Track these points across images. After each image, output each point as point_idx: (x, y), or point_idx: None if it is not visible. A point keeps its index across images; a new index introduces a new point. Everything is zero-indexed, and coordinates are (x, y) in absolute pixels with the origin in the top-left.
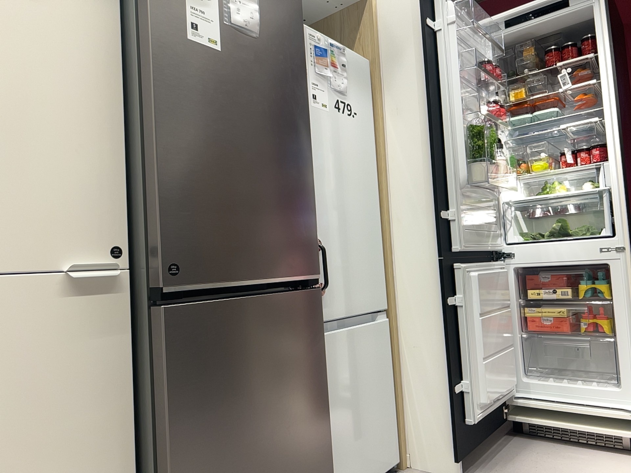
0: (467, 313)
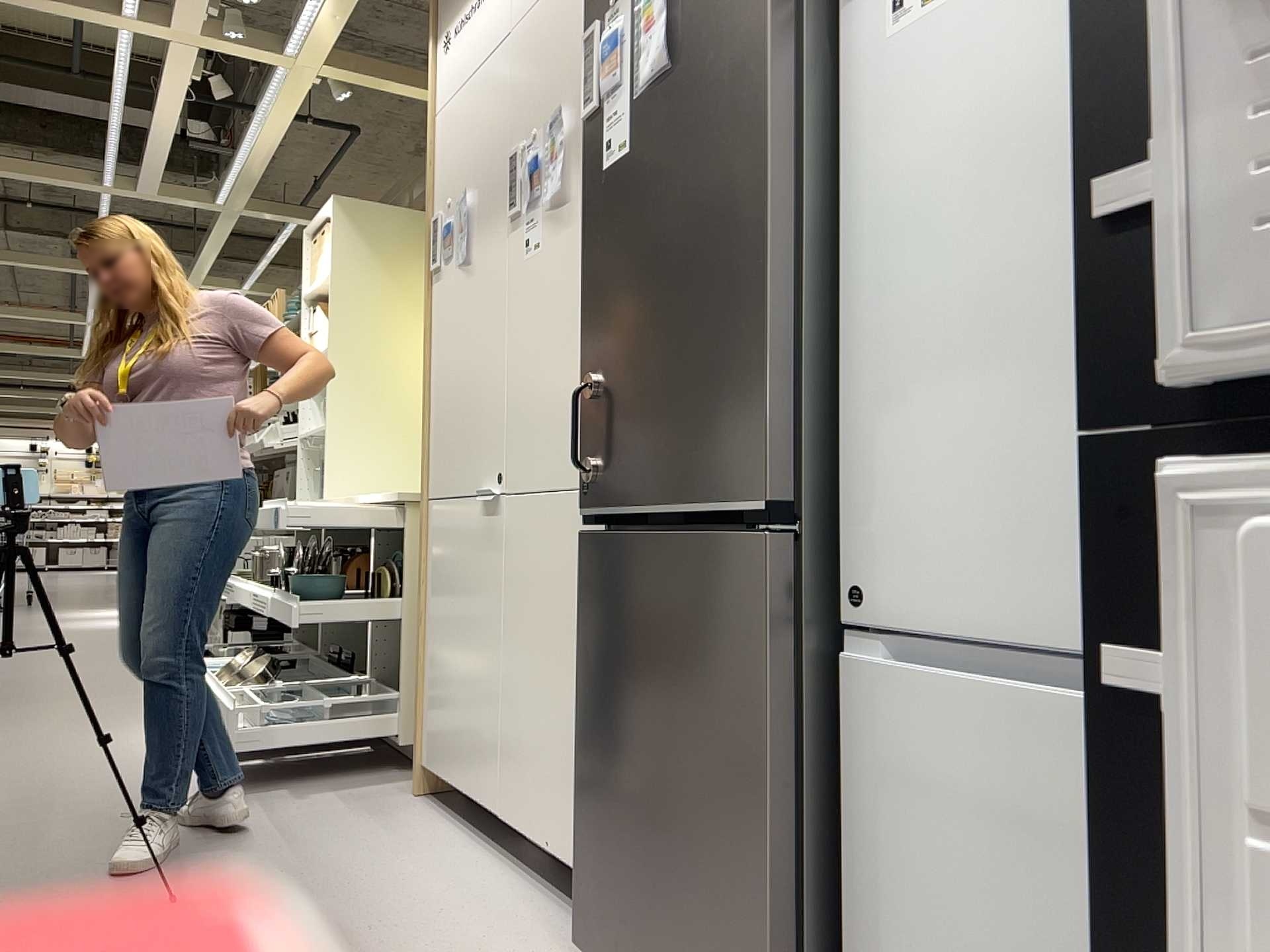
0: (1226, 802)
